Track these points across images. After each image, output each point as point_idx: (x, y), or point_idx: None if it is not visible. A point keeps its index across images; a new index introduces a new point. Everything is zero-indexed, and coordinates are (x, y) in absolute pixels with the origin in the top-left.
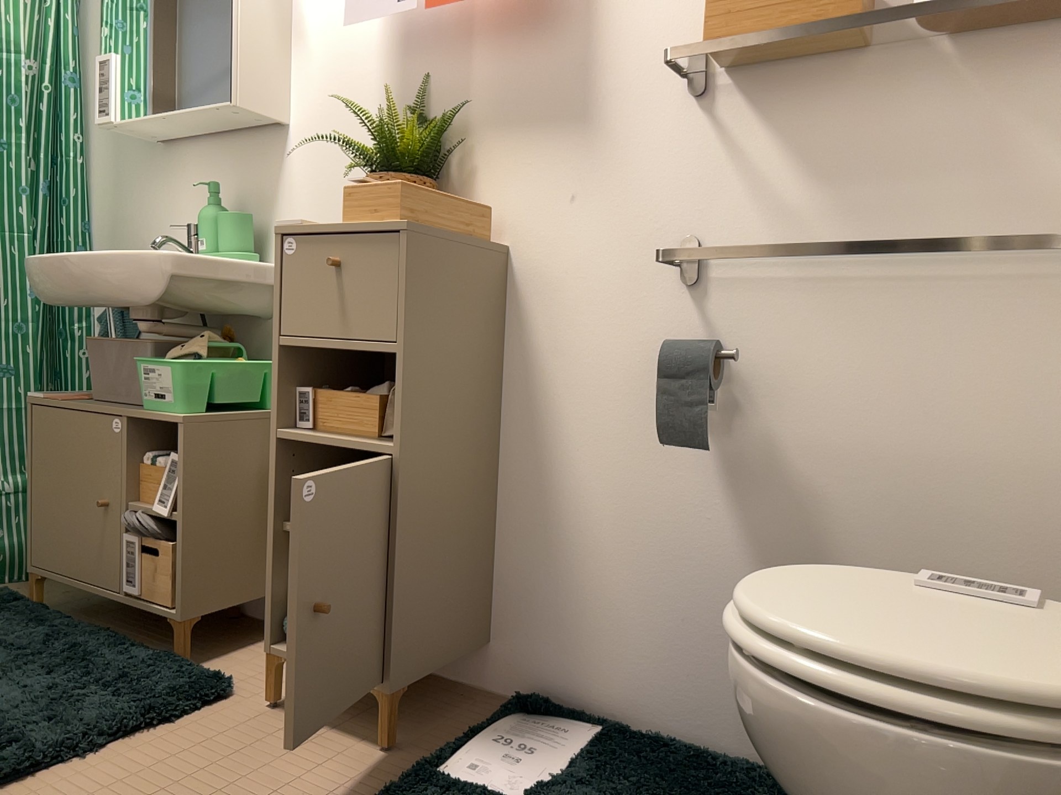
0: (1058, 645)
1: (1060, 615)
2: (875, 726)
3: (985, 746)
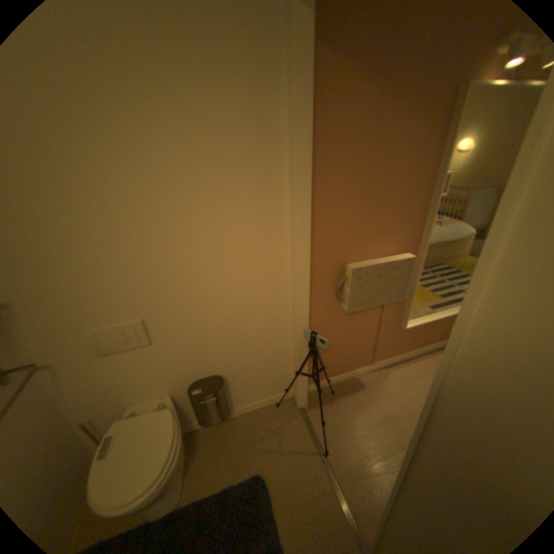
0: (142, 423)
1: (117, 429)
2: (176, 448)
3: (176, 430)
